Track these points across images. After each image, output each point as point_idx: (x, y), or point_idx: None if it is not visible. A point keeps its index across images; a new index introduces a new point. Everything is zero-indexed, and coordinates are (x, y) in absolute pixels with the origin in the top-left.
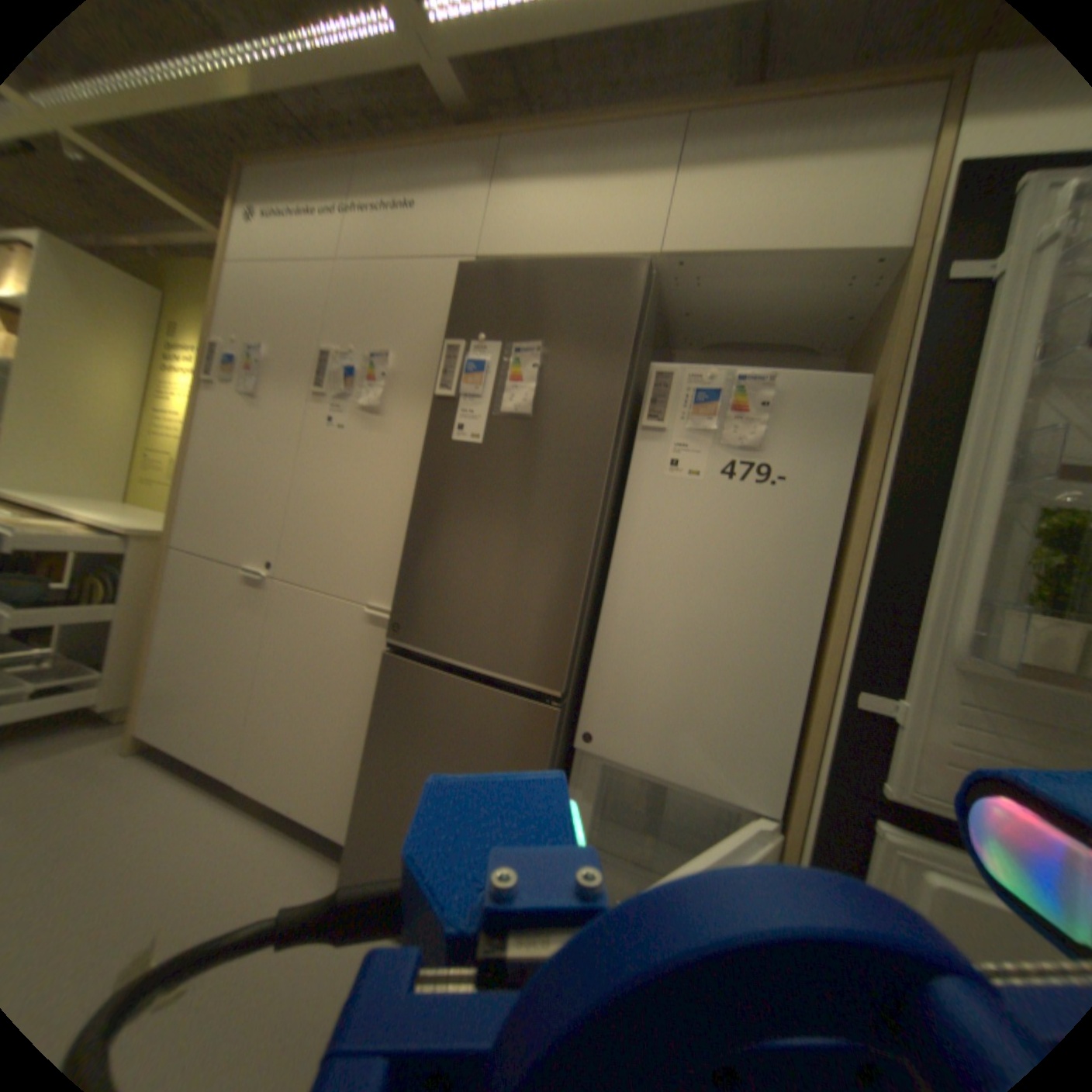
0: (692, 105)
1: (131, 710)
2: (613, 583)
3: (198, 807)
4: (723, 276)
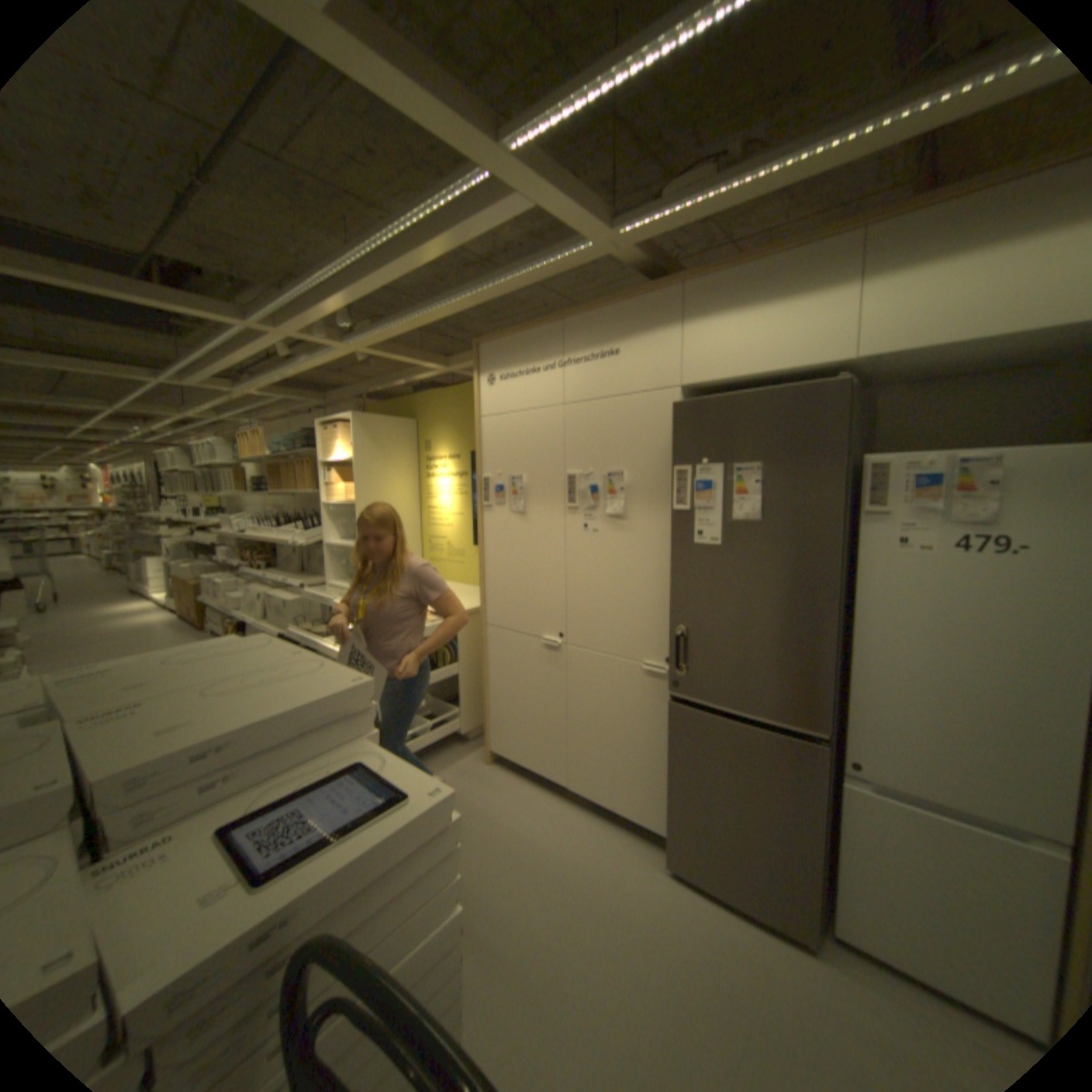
0: (869, 221)
1: (477, 730)
2: (859, 645)
3: (549, 802)
4: (927, 355)
